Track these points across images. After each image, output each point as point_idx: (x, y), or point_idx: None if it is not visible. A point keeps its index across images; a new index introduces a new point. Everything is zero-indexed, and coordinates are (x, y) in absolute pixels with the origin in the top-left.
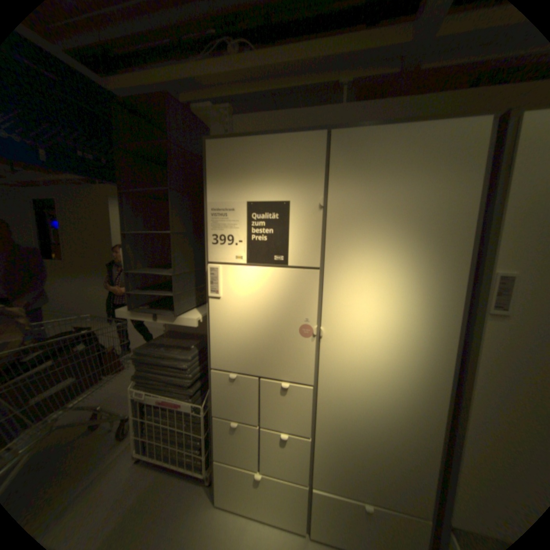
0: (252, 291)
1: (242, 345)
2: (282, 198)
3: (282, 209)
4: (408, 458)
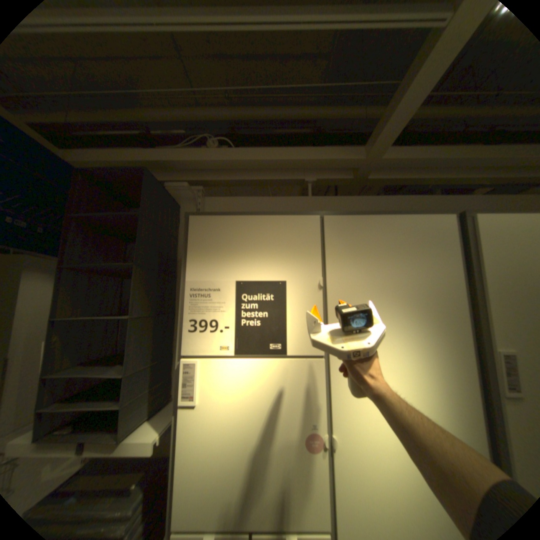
0: (240, 392)
1: (224, 479)
2: (278, 277)
3: (278, 289)
4: None
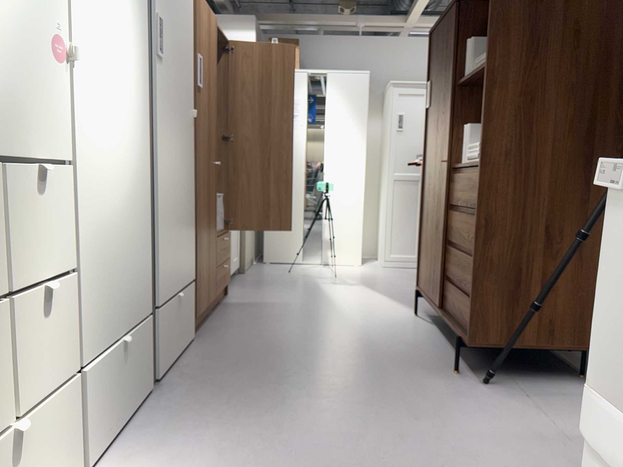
0: None
1: None
2: None
3: None
4: (135, 243)
